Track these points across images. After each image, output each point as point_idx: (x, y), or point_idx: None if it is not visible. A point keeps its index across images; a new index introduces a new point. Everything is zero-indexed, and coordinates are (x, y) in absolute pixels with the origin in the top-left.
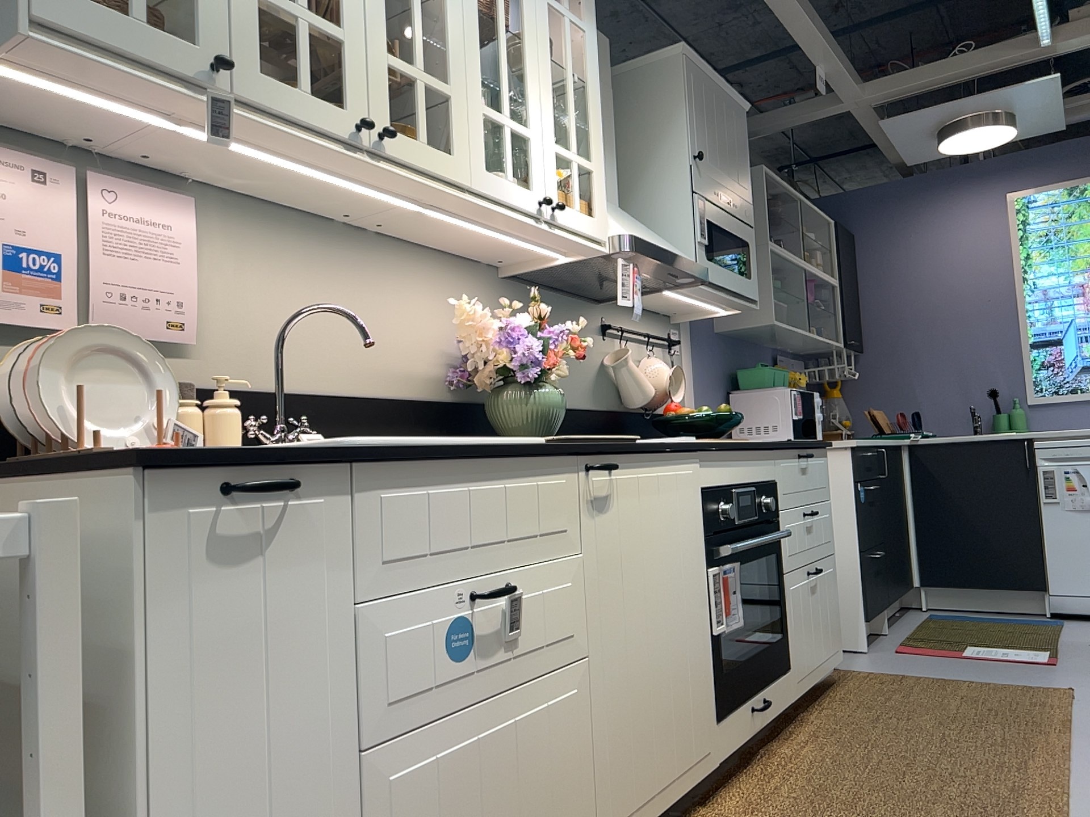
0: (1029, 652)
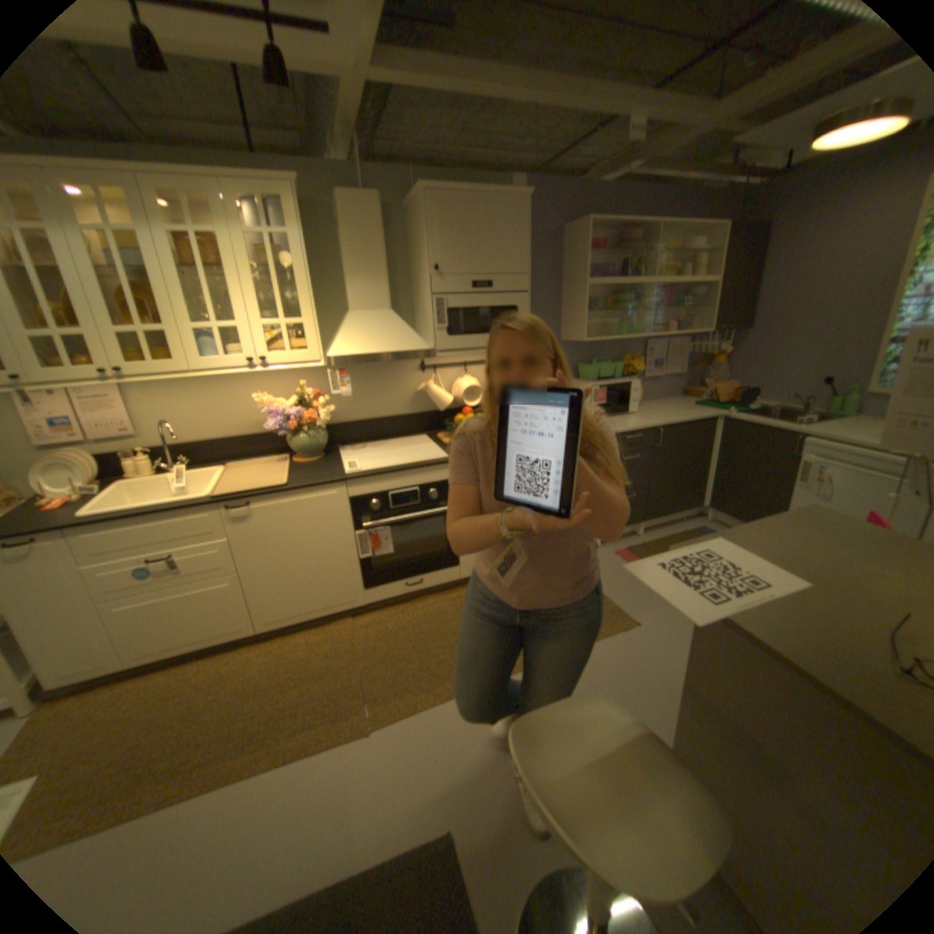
0: None
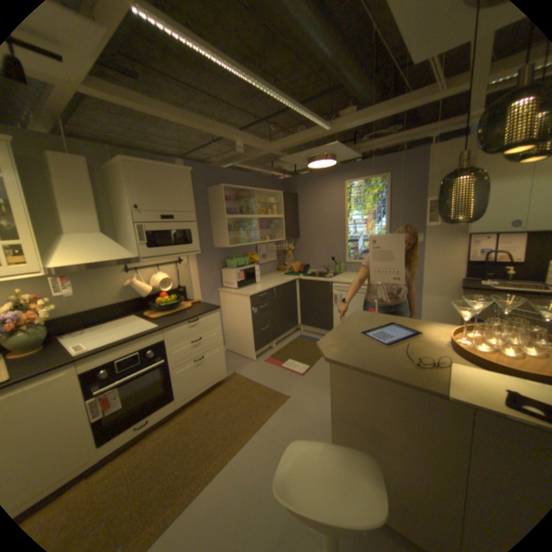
0: (302, 367)
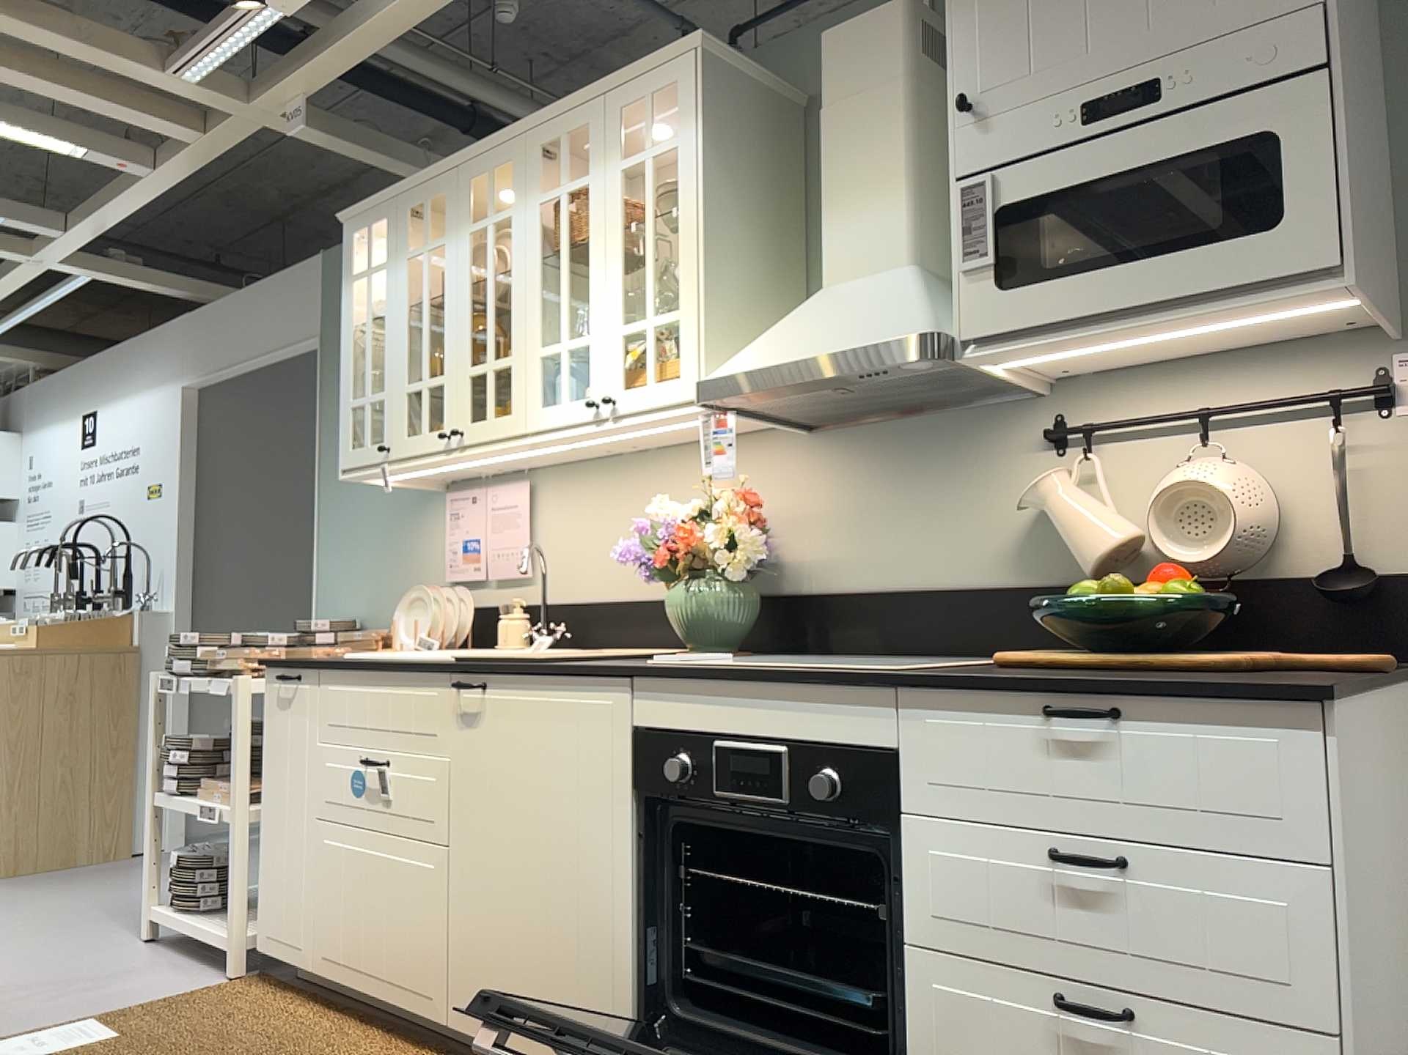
0: None
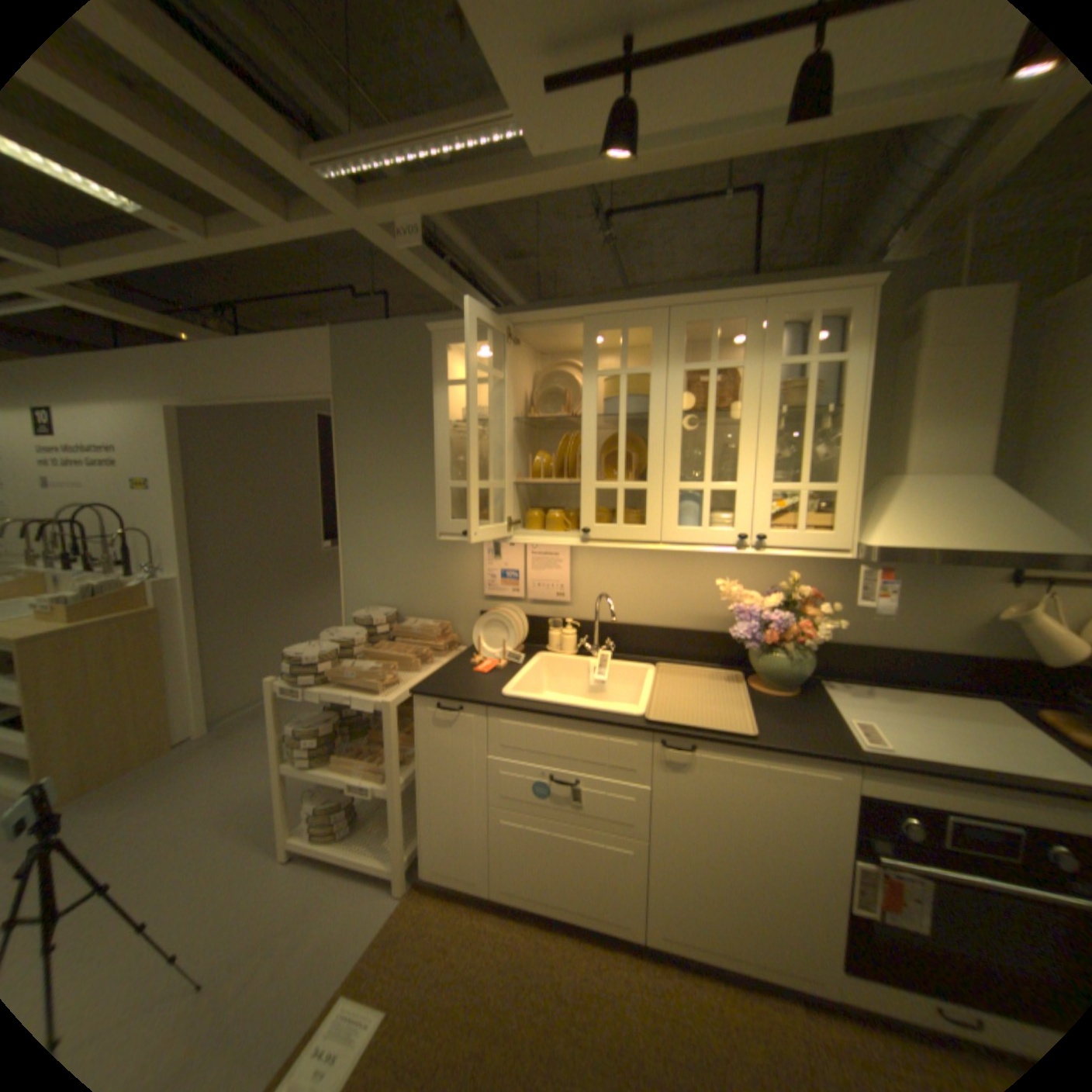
0: None
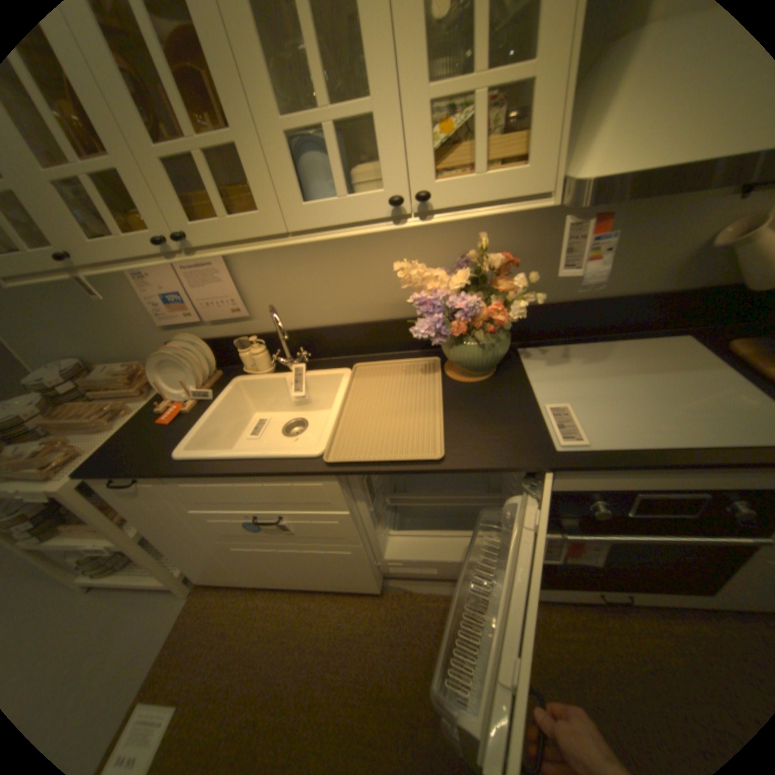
0: None
